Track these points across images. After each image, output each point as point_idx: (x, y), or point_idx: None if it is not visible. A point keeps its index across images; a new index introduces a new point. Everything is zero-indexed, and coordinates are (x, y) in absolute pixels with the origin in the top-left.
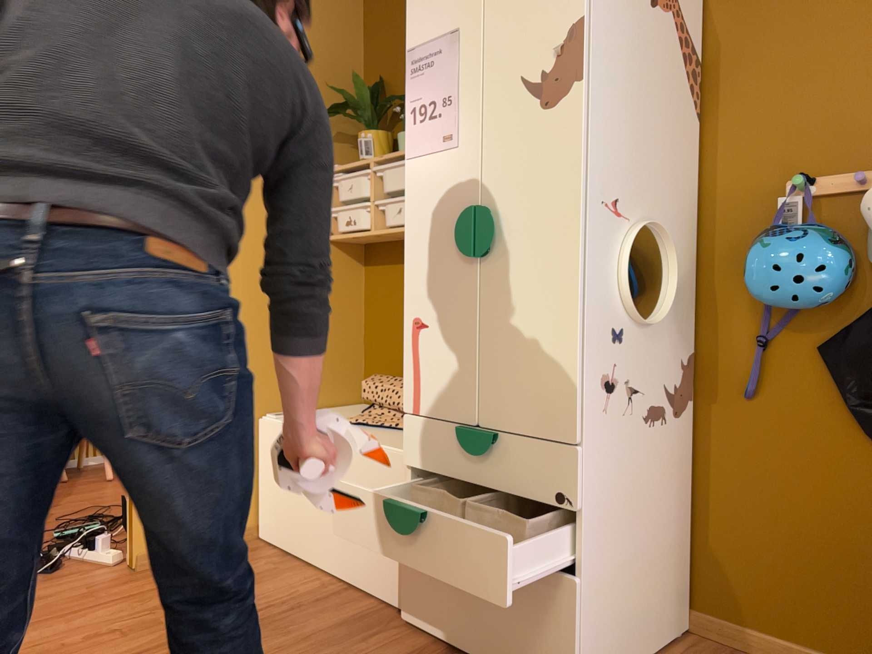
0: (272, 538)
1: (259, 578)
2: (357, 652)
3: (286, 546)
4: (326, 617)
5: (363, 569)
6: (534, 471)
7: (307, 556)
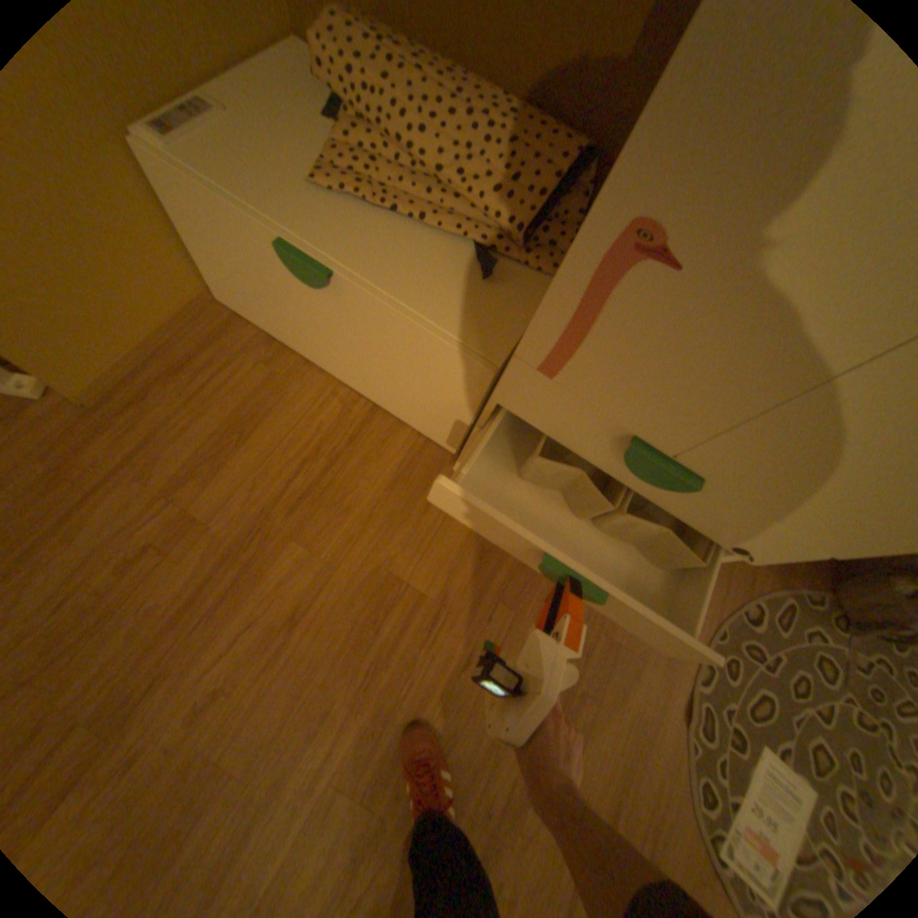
0: (240, 312)
1: (265, 399)
2: (427, 526)
3: (270, 331)
4: (374, 471)
5: (396, 405)
6: (728, 525)
7: (307, 355)
